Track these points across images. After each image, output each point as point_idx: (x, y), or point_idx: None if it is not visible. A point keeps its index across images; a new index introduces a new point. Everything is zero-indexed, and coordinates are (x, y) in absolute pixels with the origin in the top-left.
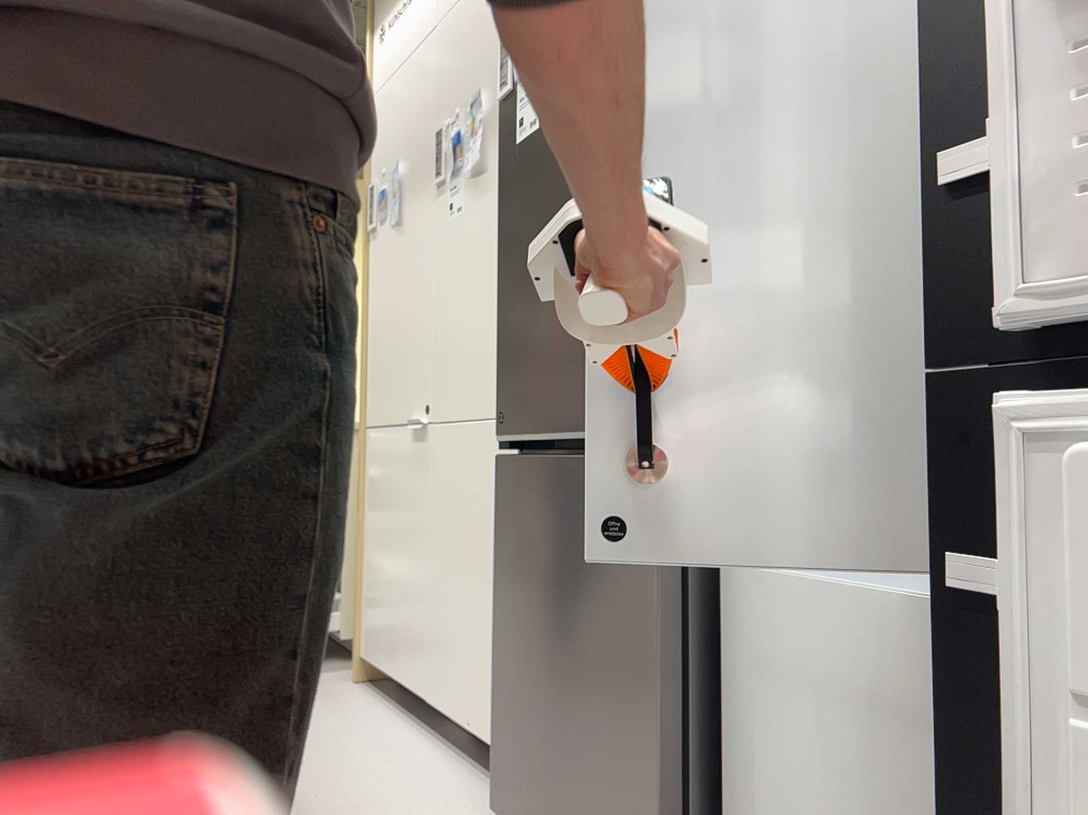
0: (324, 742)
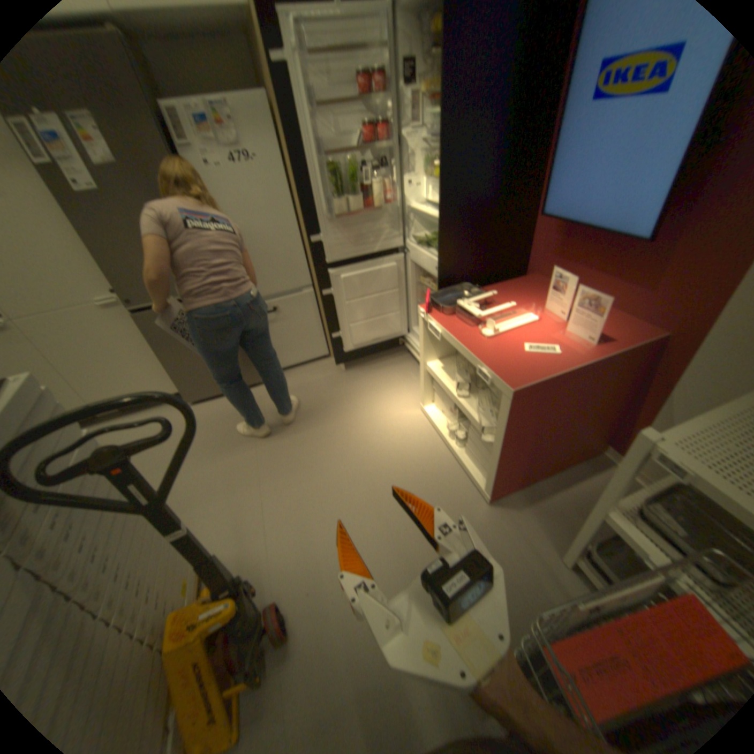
0: None
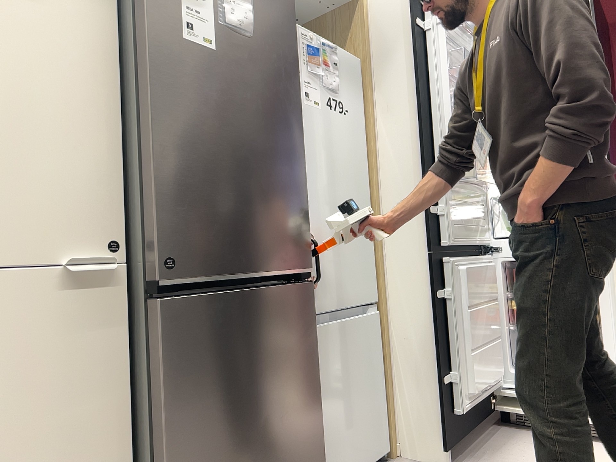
0: None
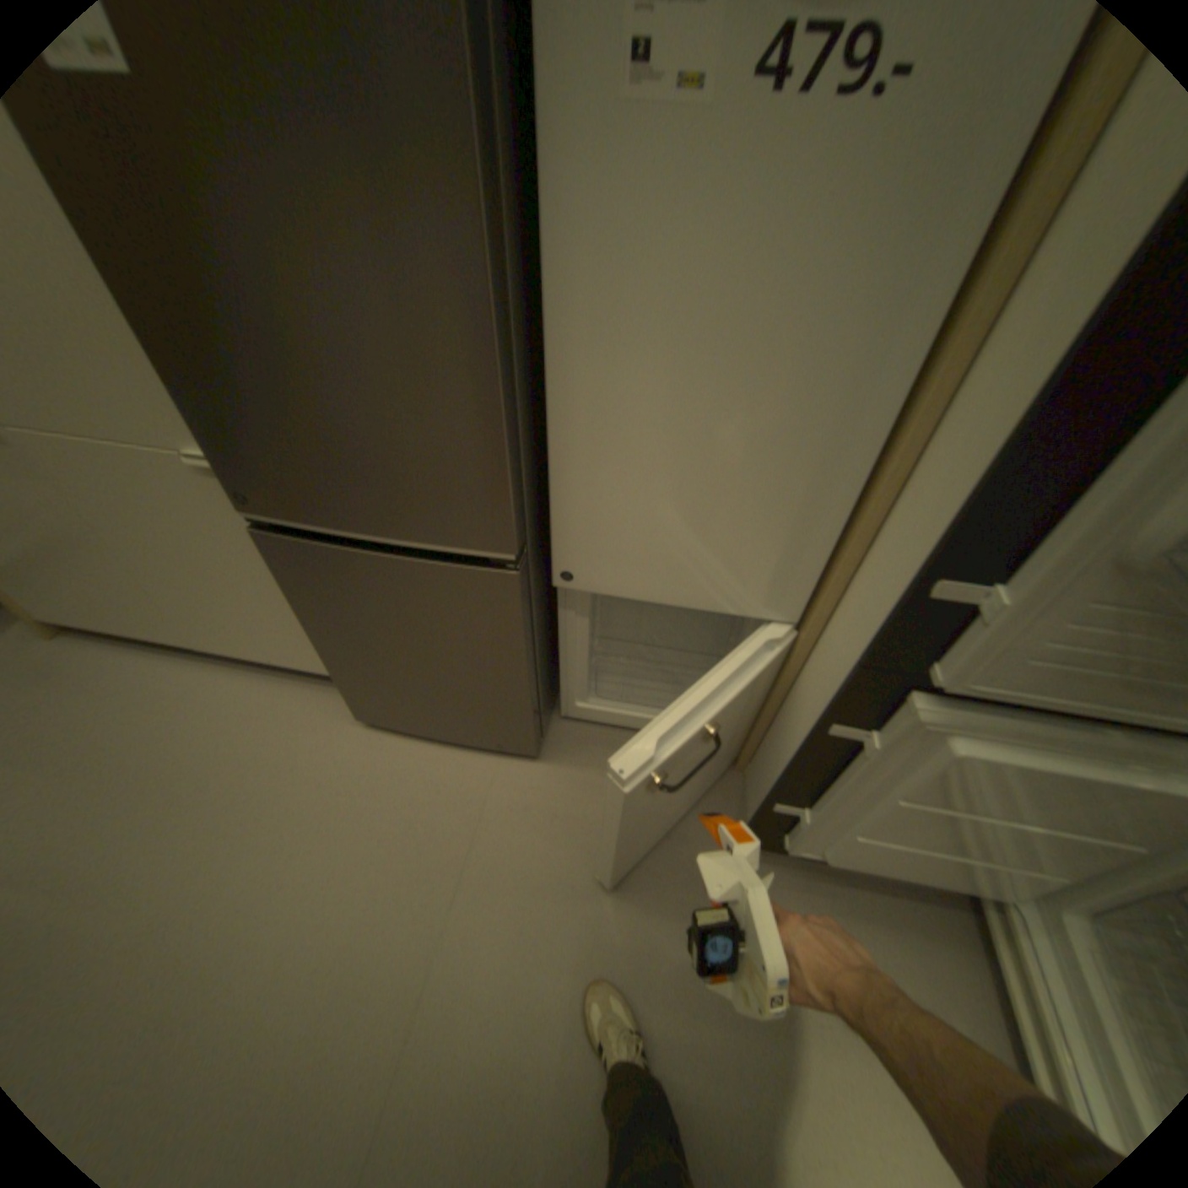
0: (120, 726)
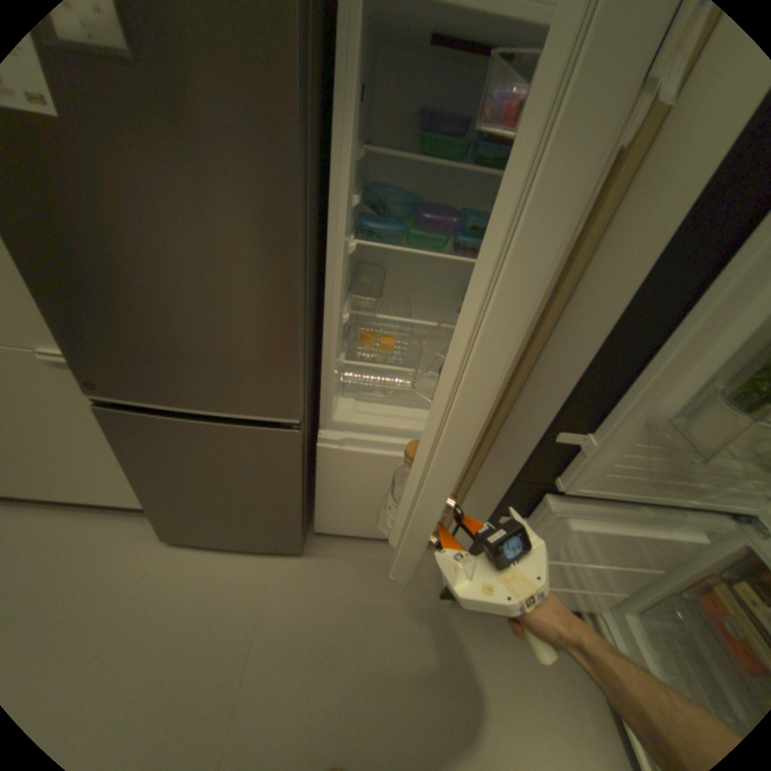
0: None
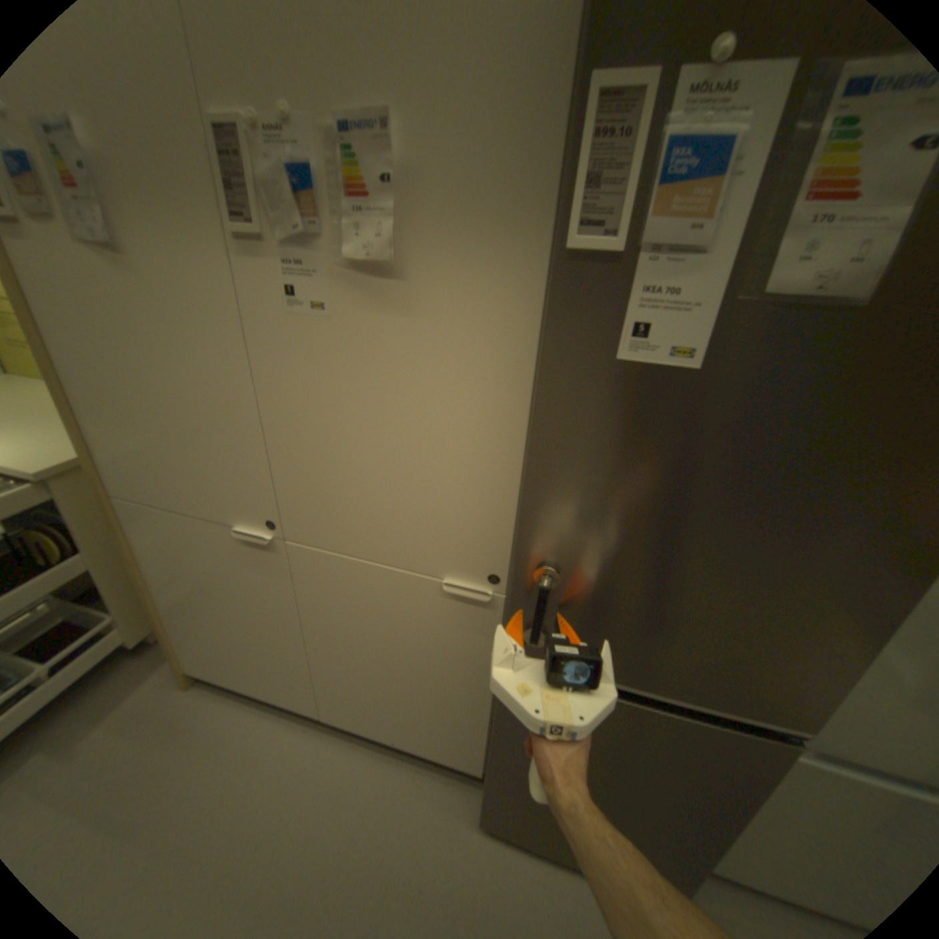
0: (245, 807)
